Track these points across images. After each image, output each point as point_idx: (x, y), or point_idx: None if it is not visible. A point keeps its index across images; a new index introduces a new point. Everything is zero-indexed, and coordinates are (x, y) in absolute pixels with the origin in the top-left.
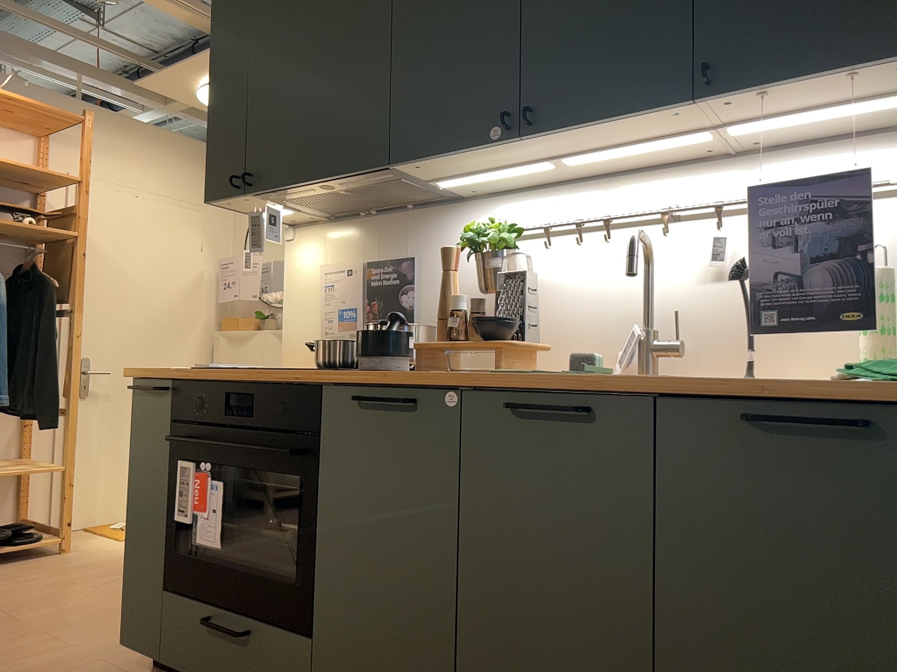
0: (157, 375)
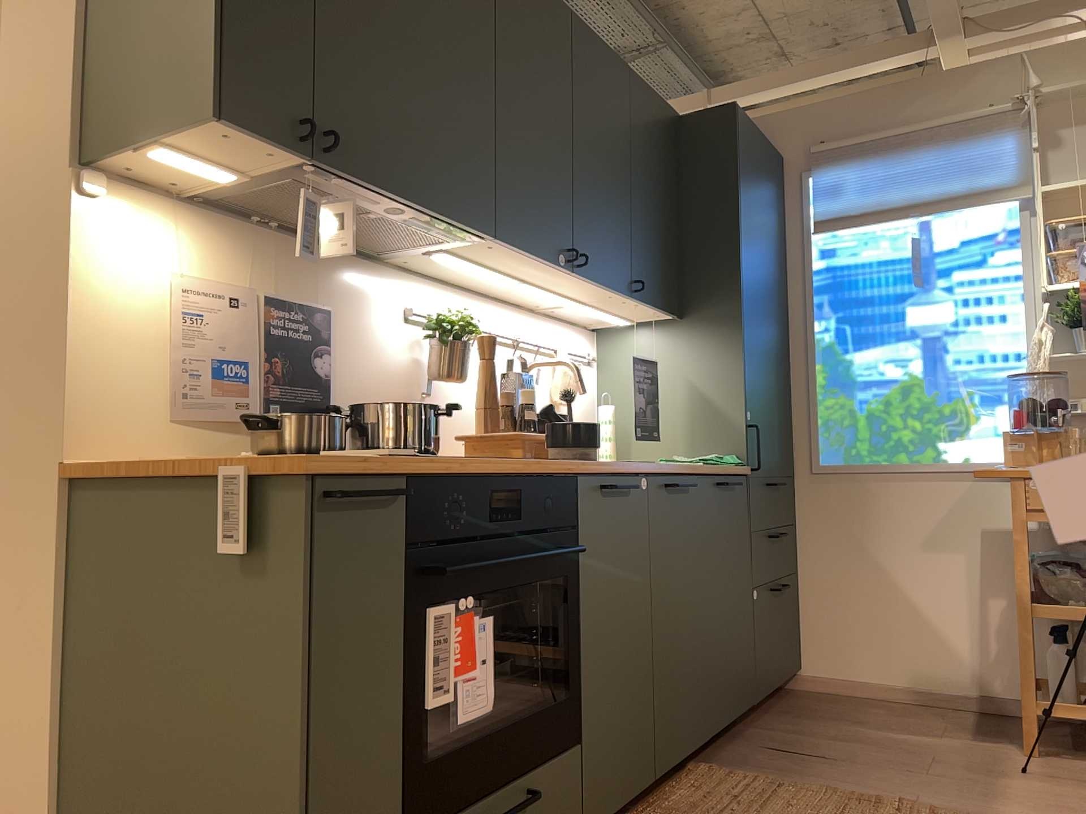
0: (386, 468)
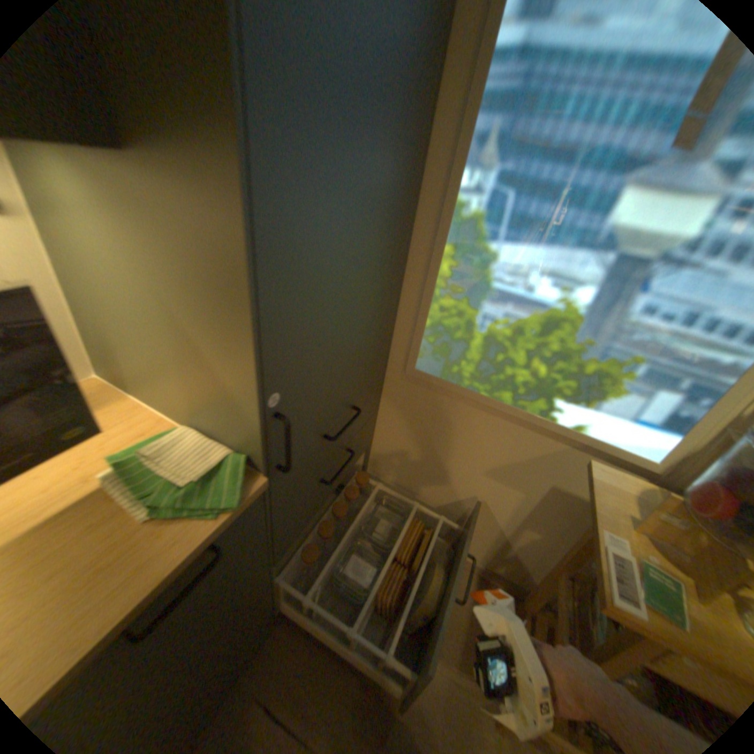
0: None
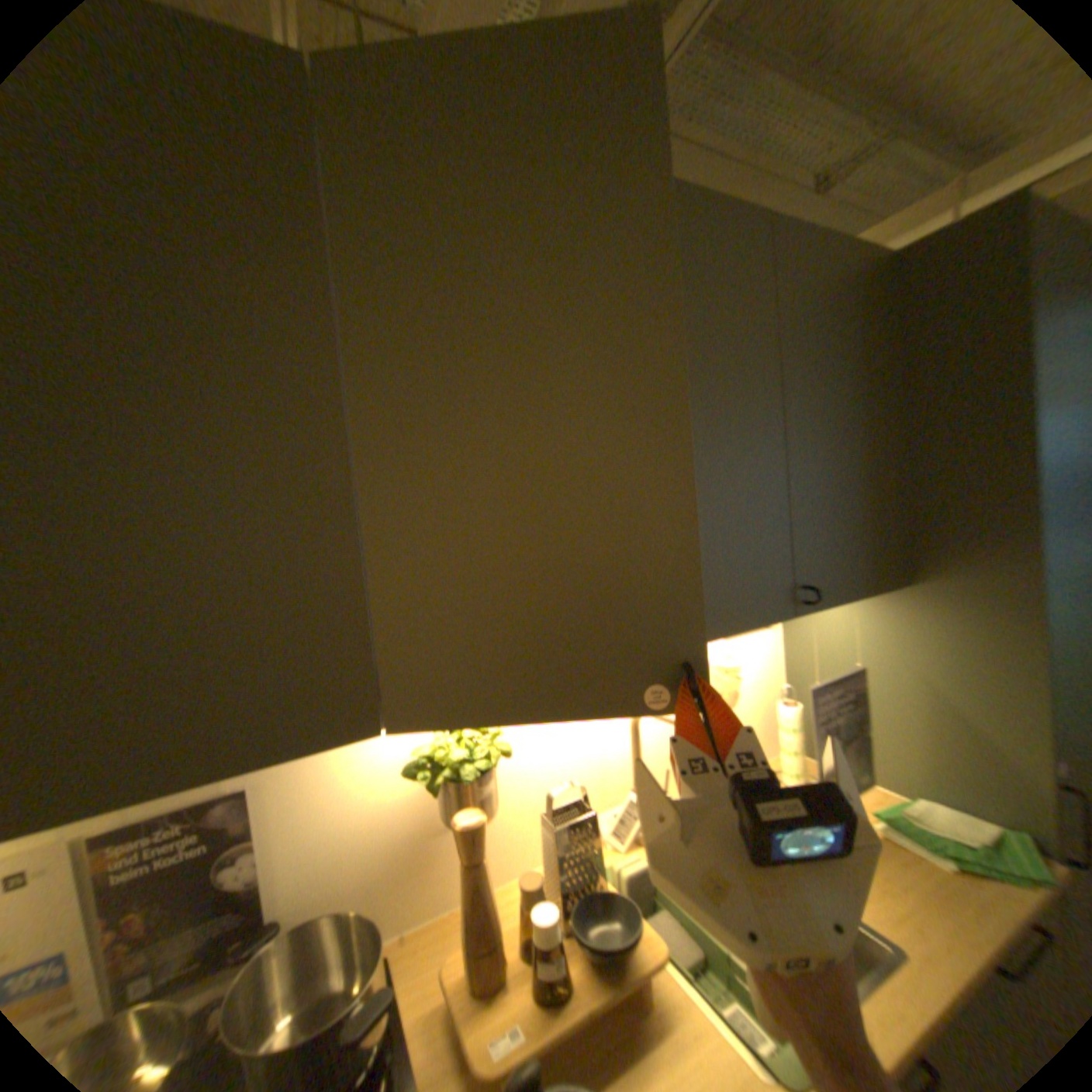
0: None
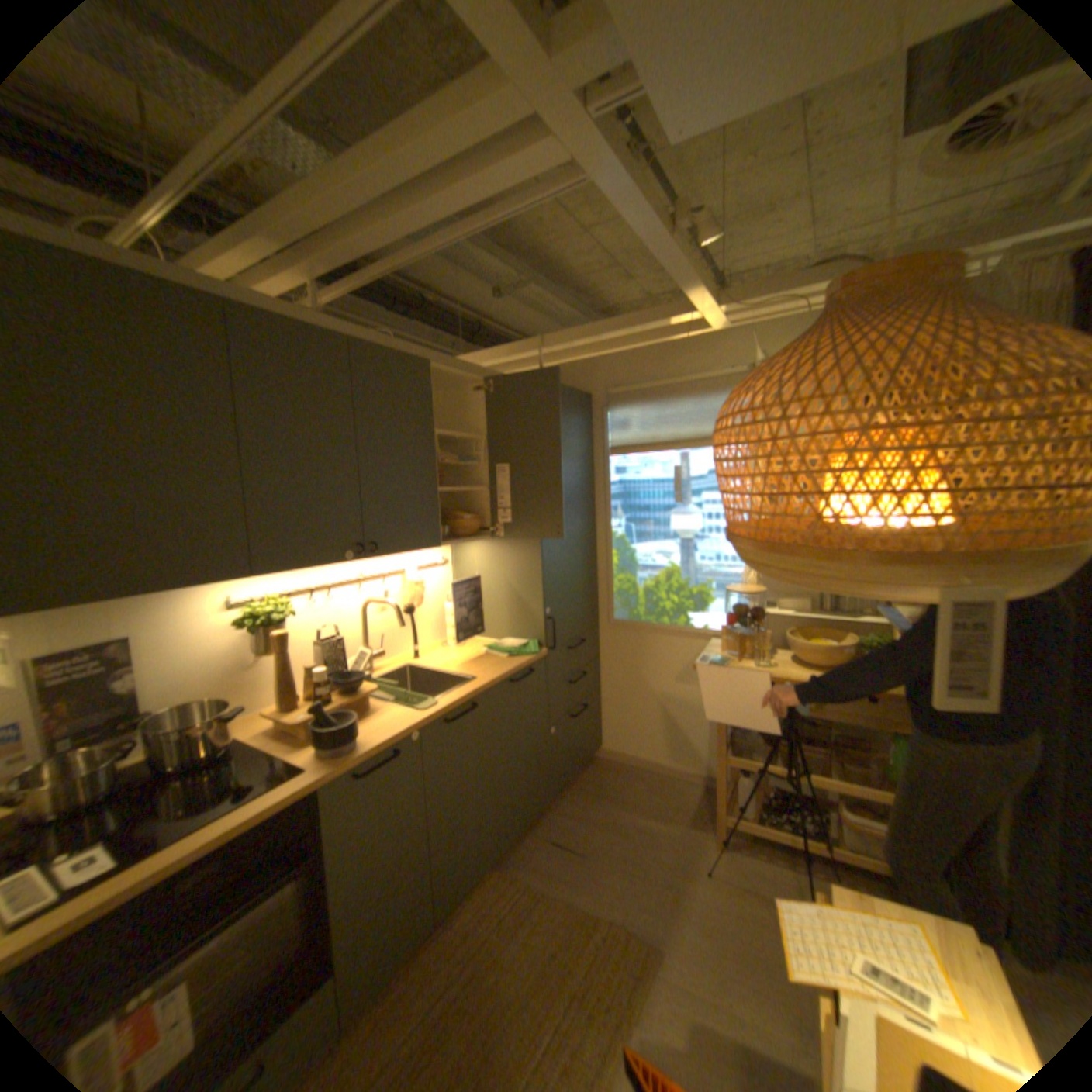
0: None
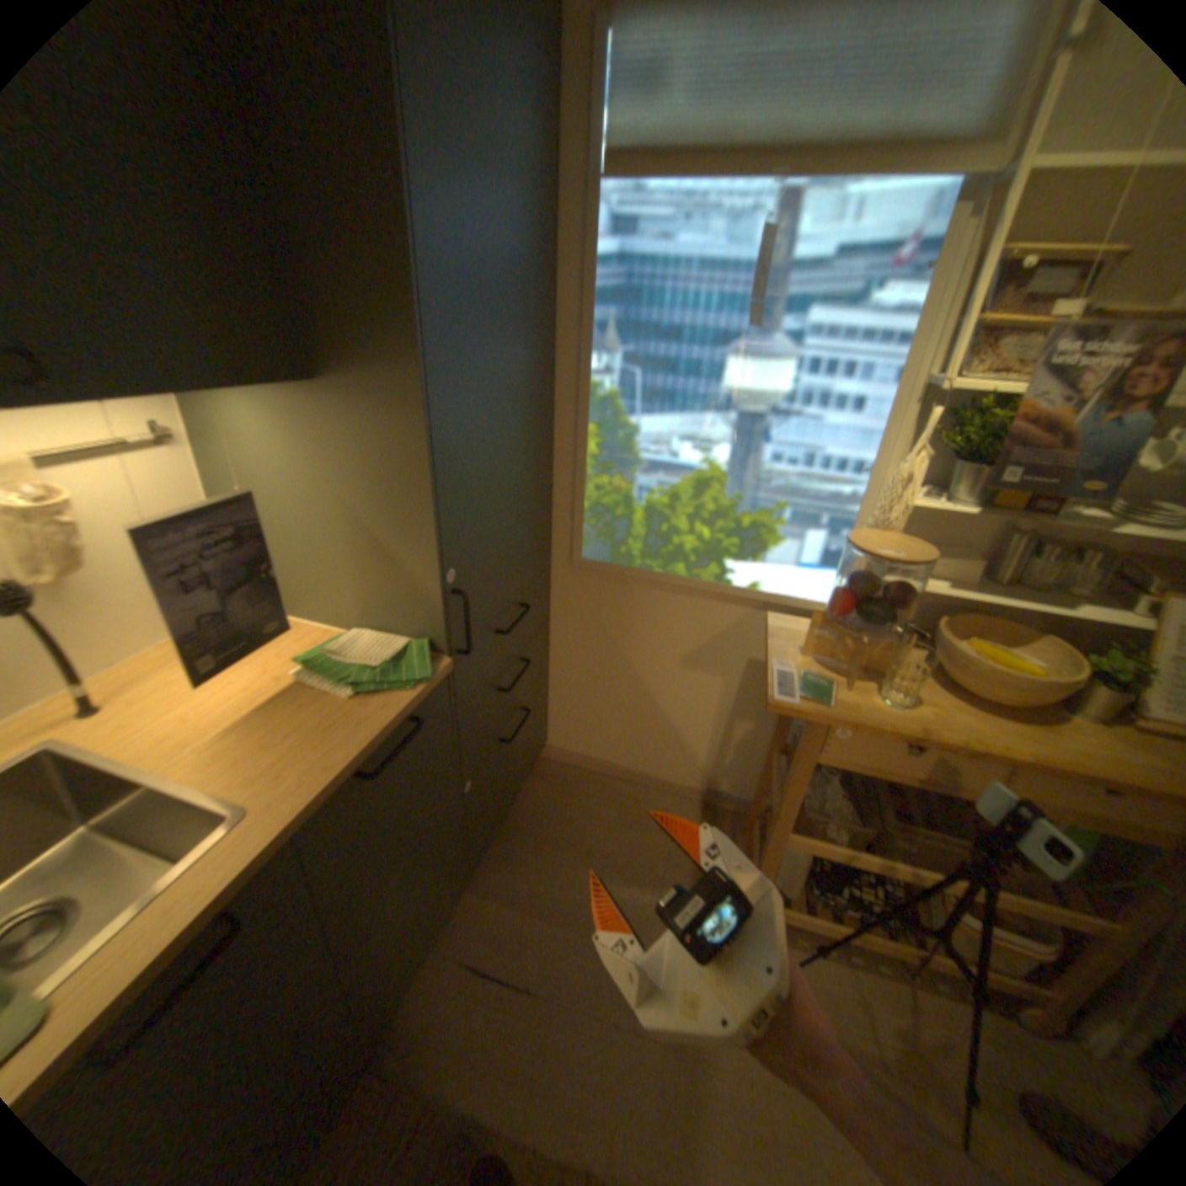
0: None
